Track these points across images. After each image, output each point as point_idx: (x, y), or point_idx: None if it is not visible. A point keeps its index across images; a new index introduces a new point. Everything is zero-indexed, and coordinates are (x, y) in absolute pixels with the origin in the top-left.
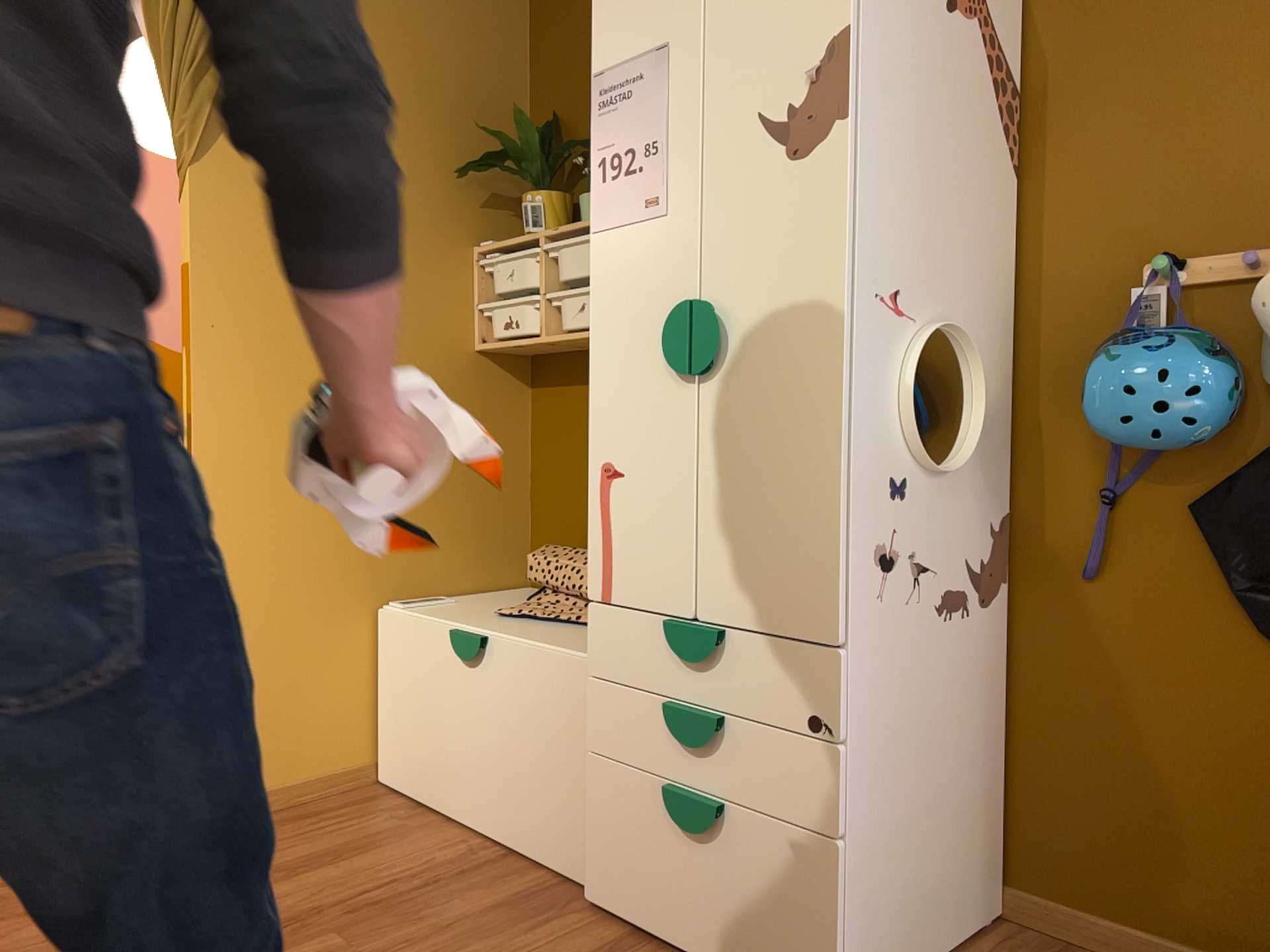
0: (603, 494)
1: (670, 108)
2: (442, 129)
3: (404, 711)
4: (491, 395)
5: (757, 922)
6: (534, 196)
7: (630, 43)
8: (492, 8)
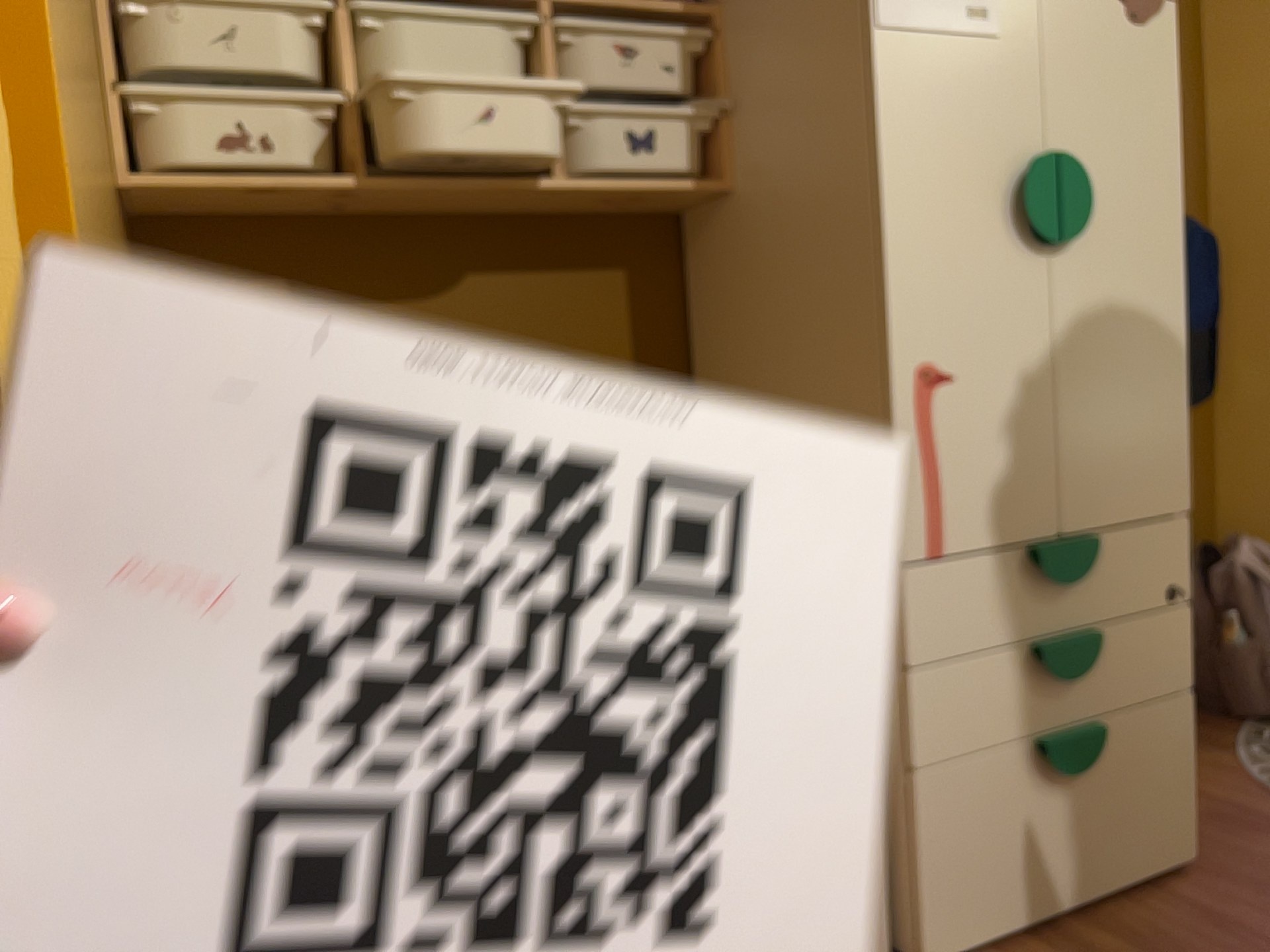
0: (923, 410)
1: None
2: None
3: None
4: None
5: (1136, 816)
6: None
7: None
8: None
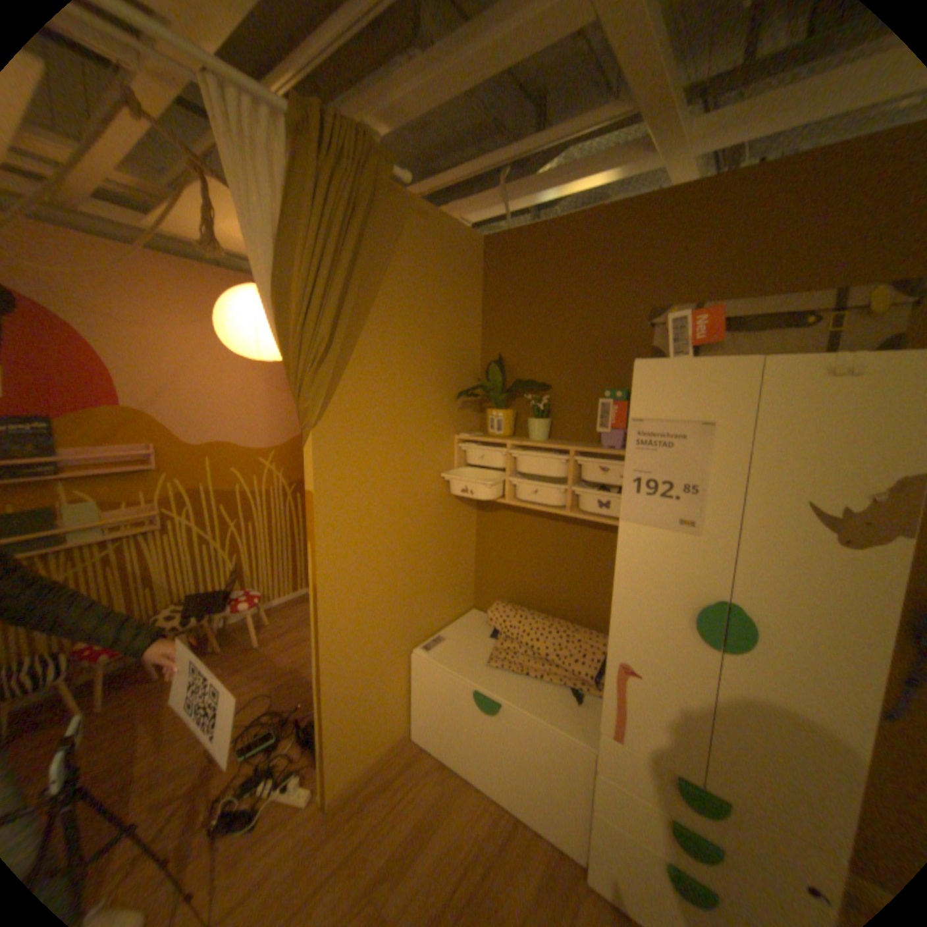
0: (621, 681)
1: (713, 467)
2: (441, 368)
3: (433, 714)
4: (461, 514)
5: None
6: (495, 410)
7: (674, 407)
8: (465, 287)
